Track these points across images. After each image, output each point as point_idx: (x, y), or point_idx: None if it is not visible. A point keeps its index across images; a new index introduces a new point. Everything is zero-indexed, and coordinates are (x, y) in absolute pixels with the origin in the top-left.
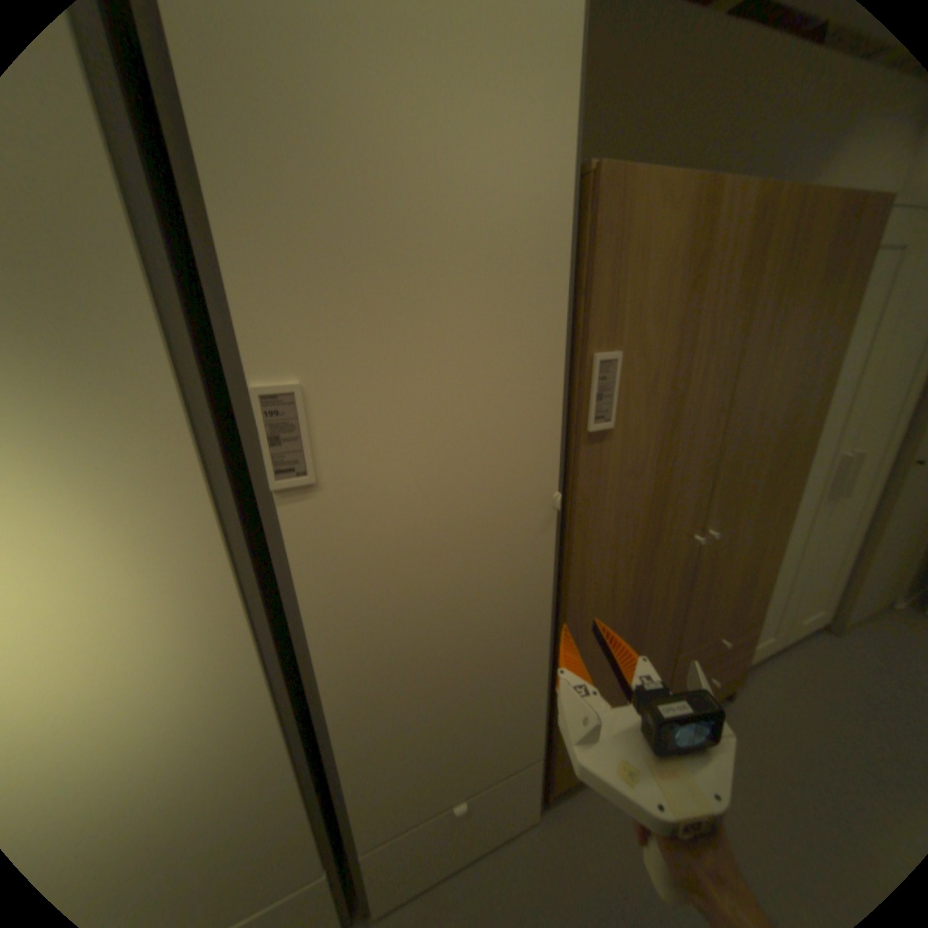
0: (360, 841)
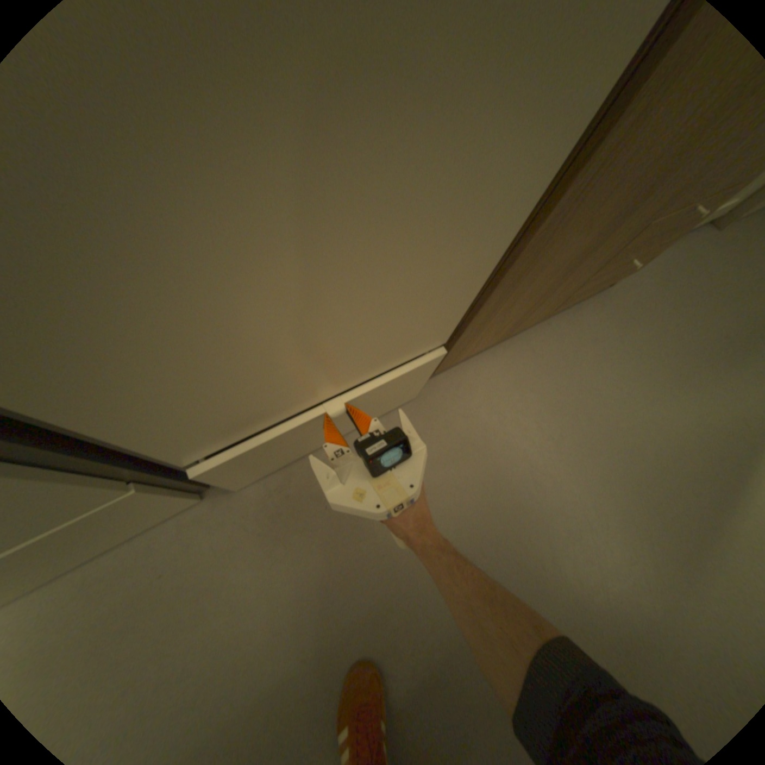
0: (173, 457)
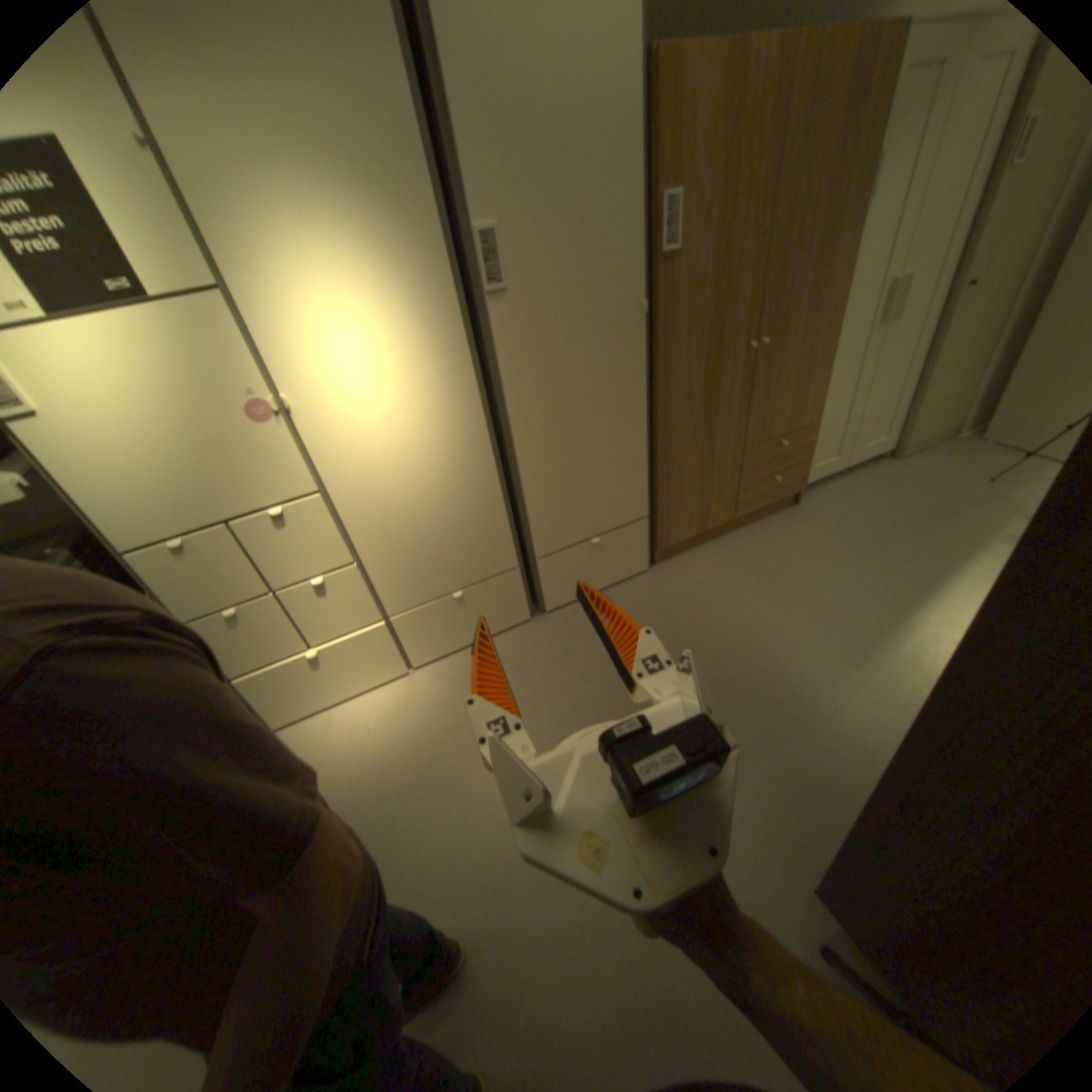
0: (538, 547)
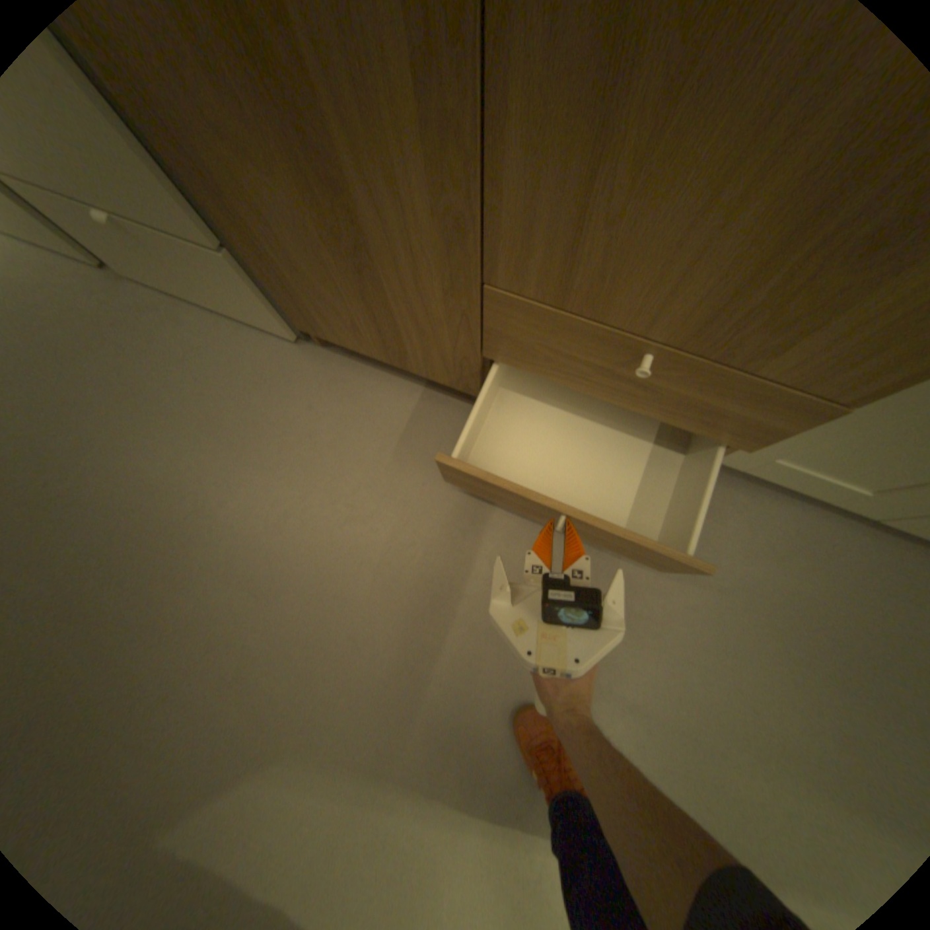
0: None
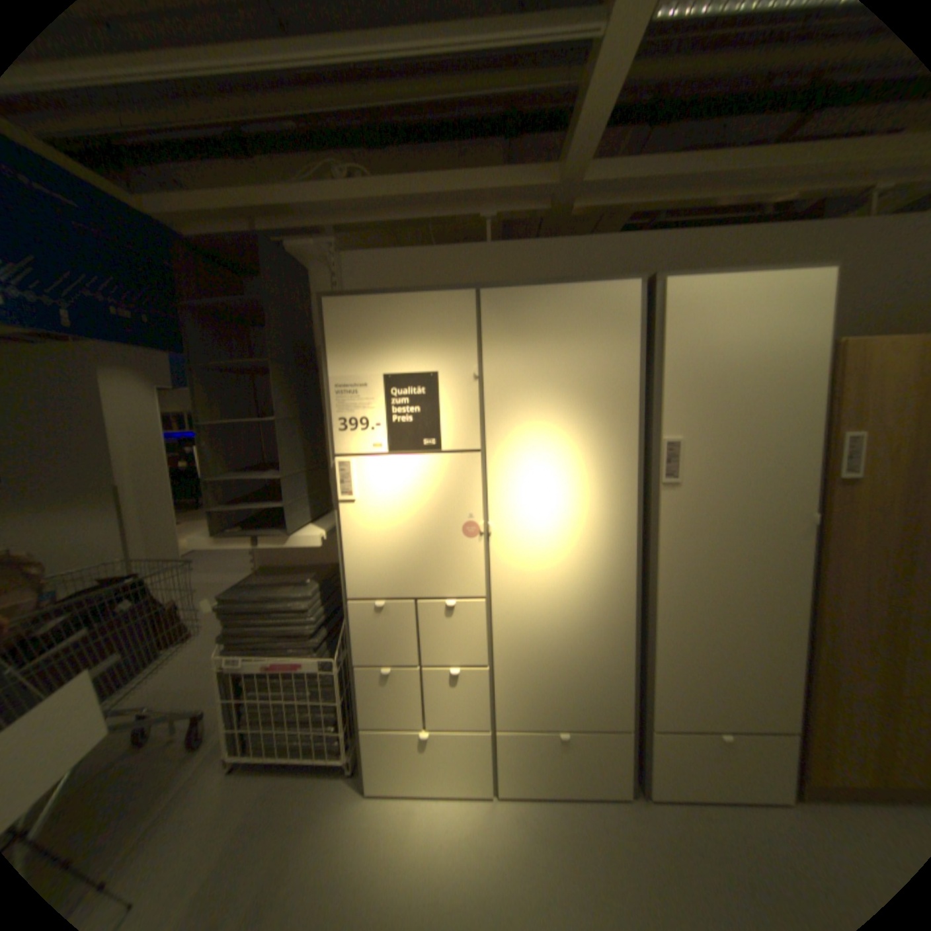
0: (659, 720)
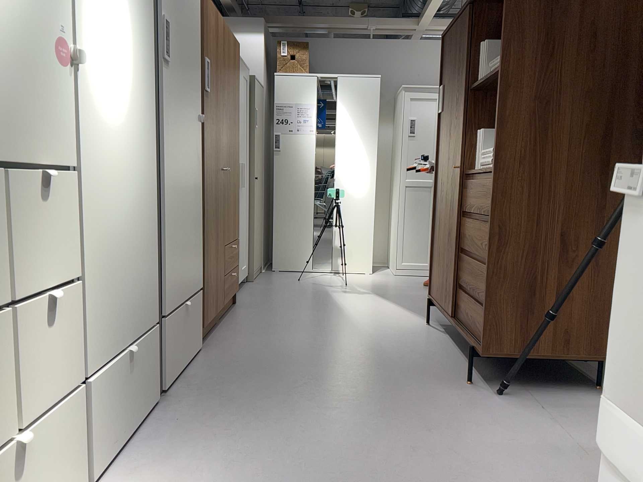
0: (165, 302)
